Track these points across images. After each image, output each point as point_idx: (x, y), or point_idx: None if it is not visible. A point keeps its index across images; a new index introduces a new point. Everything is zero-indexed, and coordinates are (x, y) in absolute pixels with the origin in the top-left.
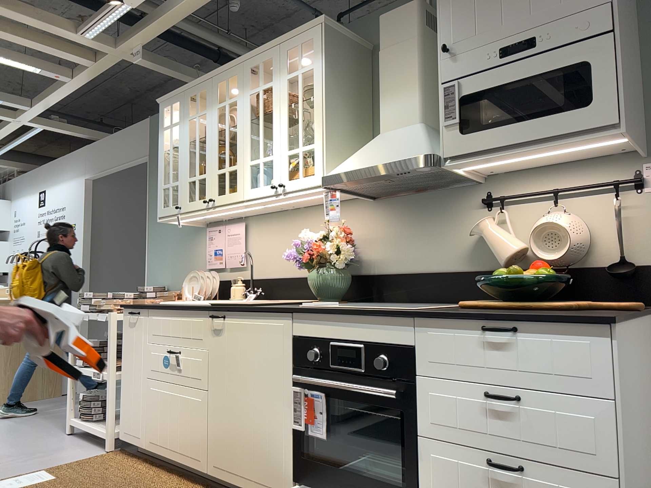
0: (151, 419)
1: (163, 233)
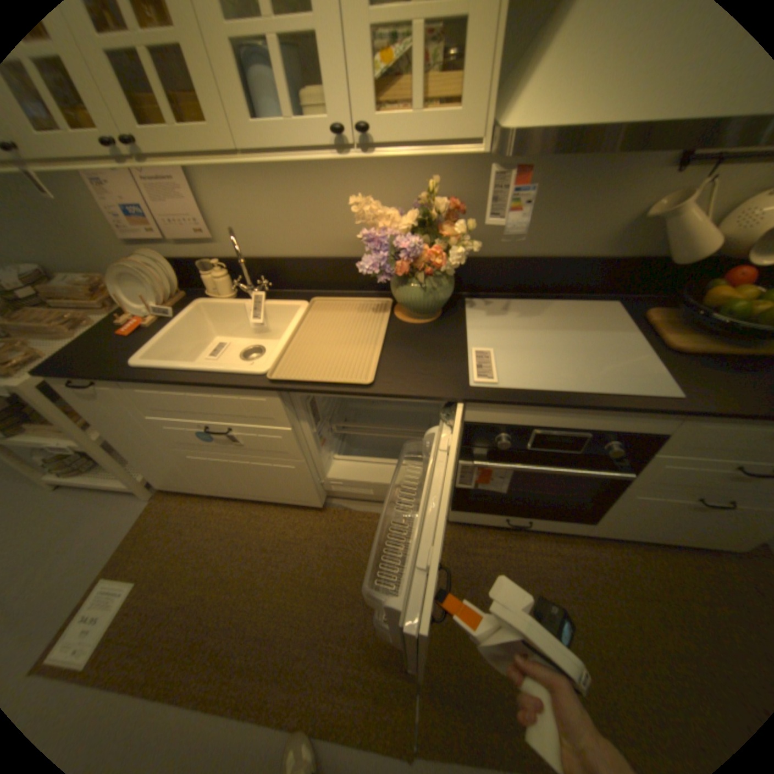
0: (207, 479)
1: None
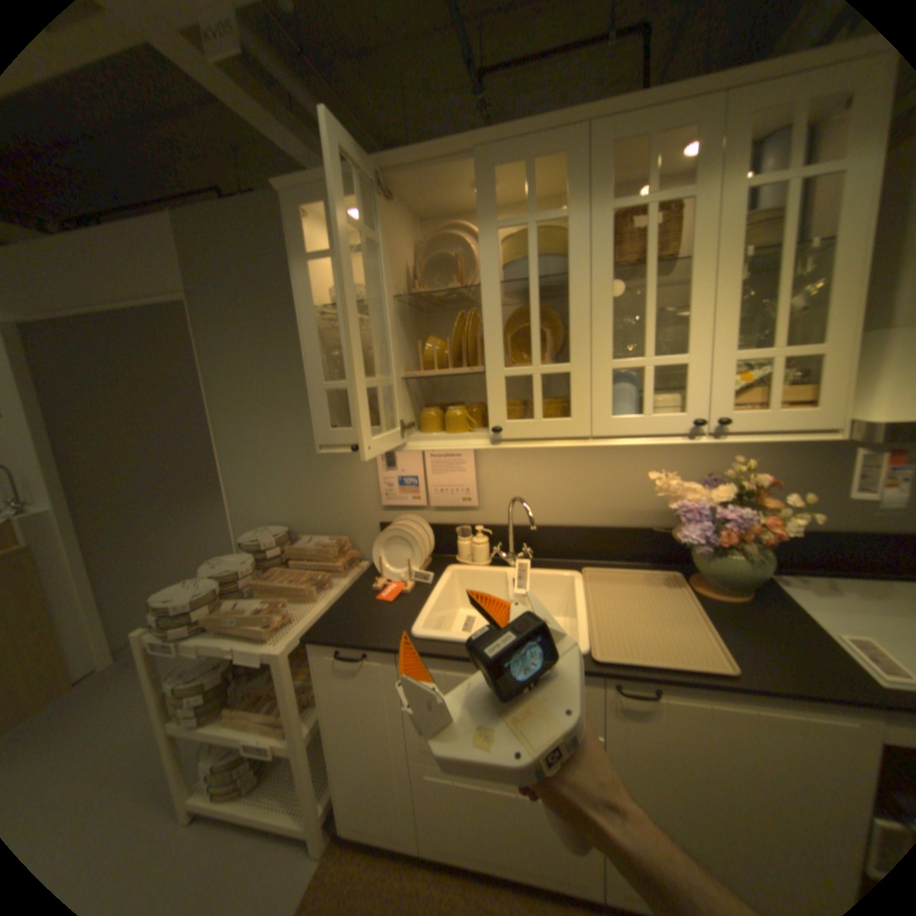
0: (433, 823)
1: (255, 440)
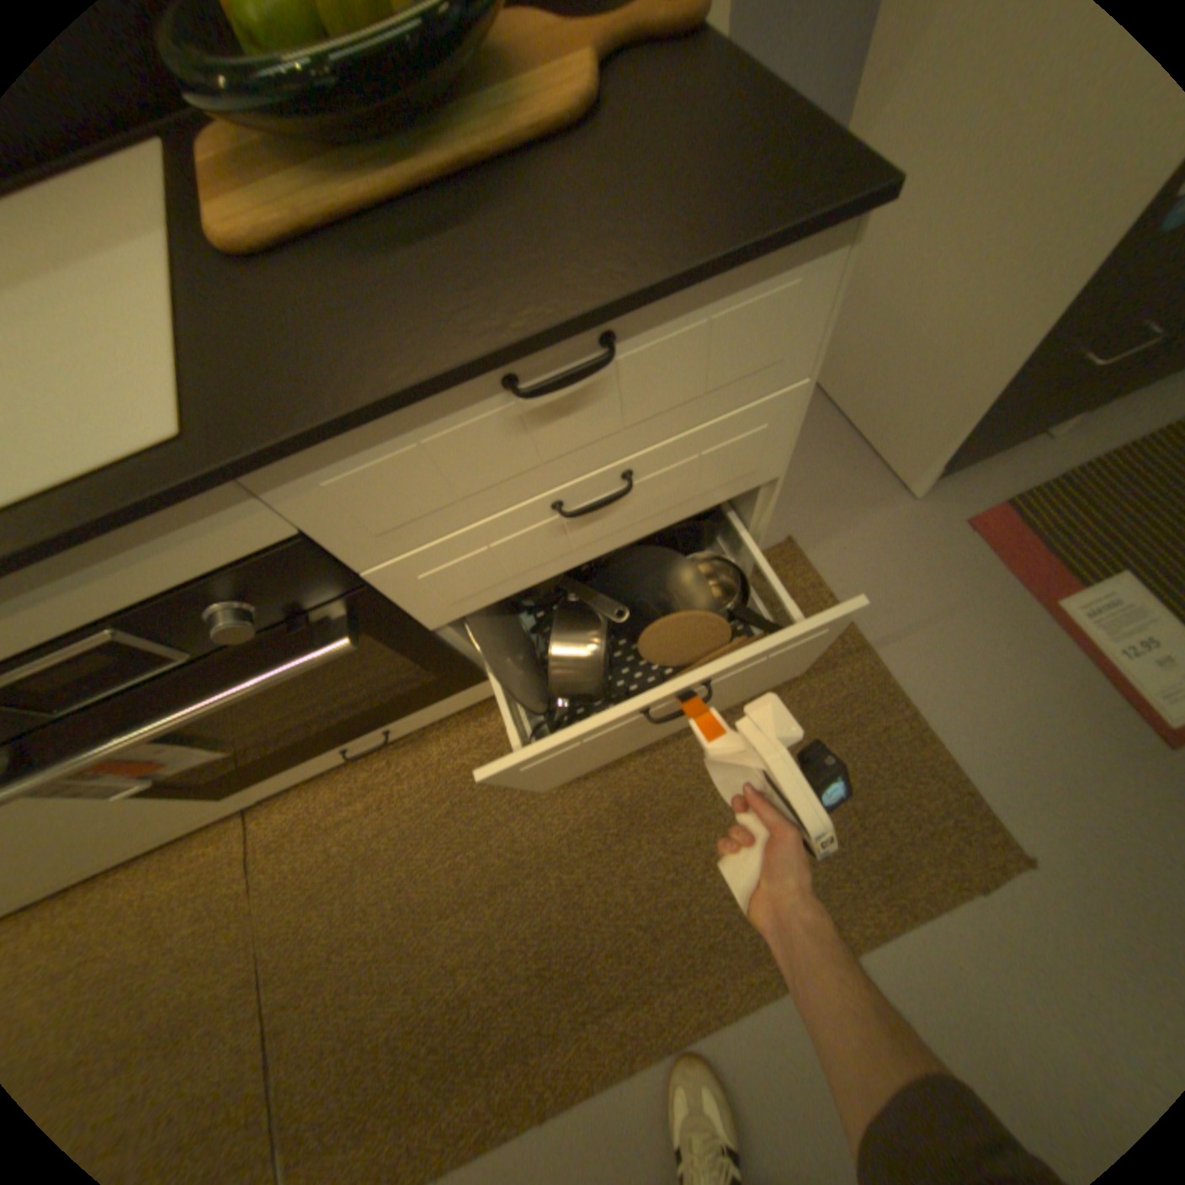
0: None
1: None
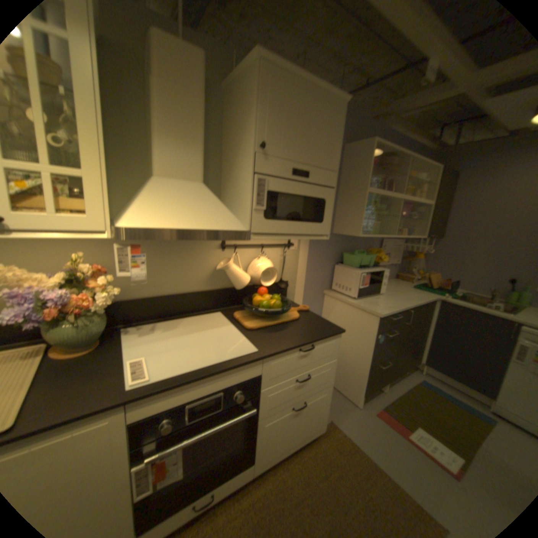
0: None
1: None
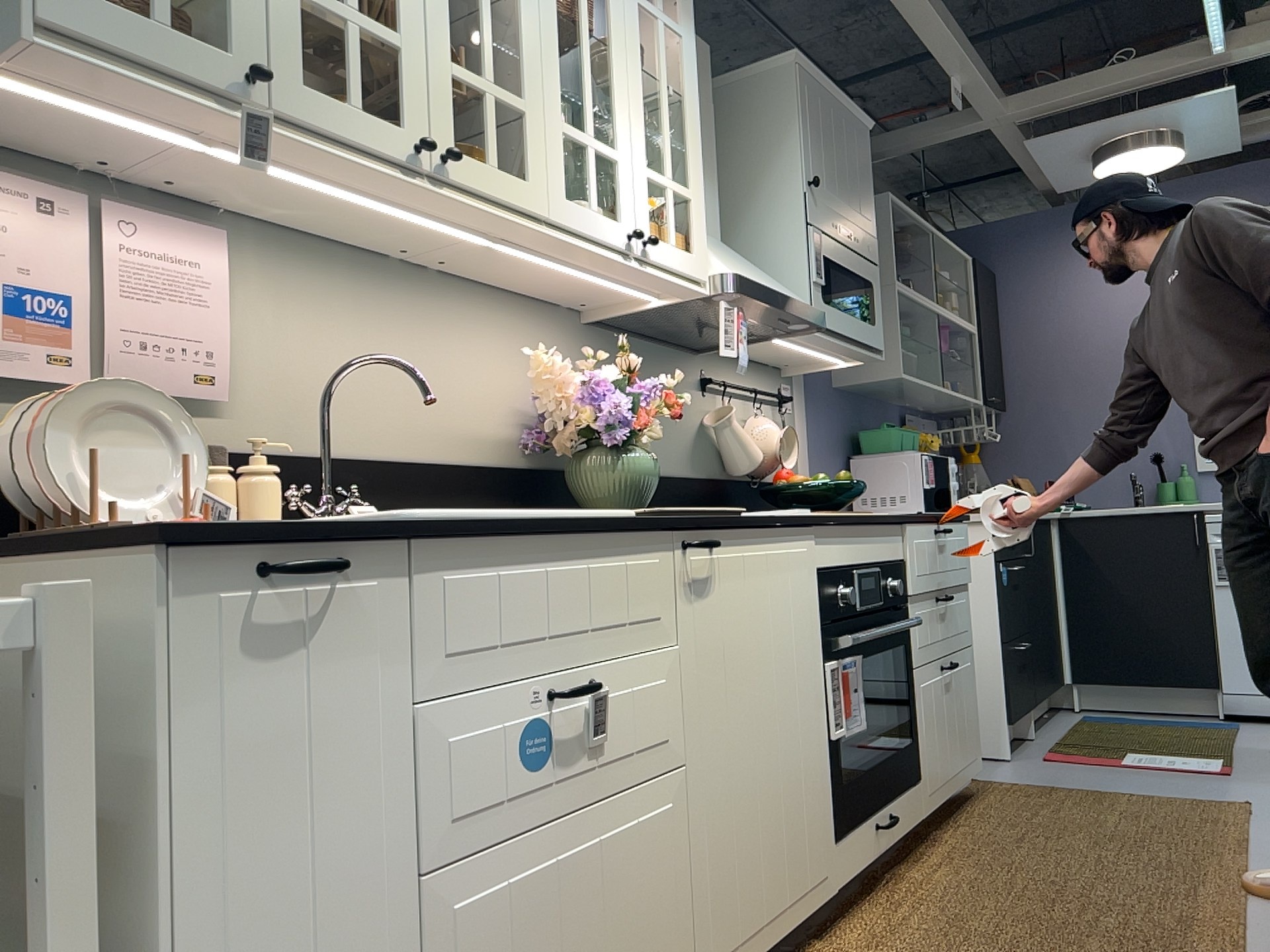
0: None
1: None
